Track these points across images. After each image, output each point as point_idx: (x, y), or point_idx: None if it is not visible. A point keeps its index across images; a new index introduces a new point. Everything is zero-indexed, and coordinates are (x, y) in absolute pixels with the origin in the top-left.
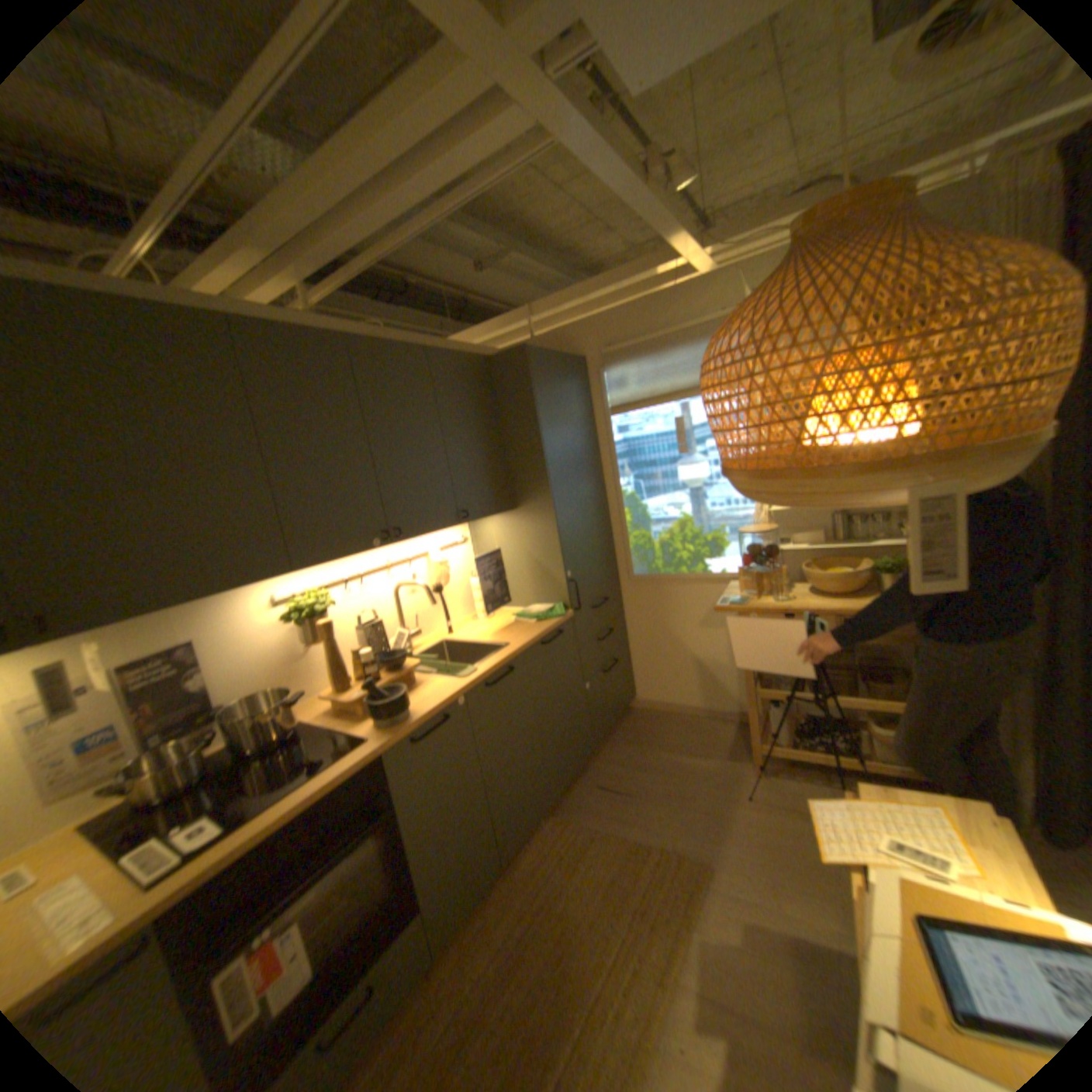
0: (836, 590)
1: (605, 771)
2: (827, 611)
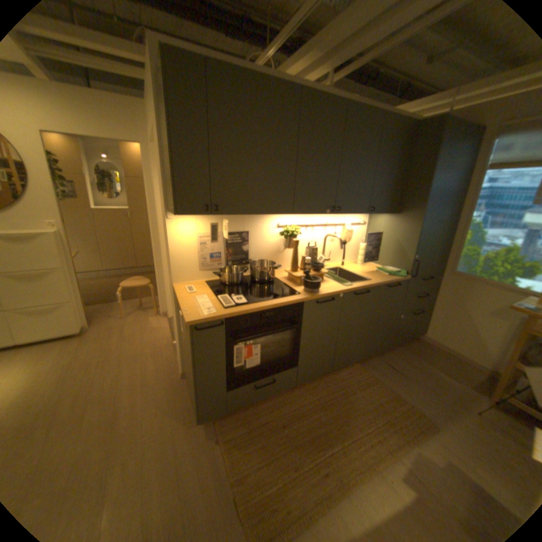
0: None
1: (394, 359)
2: None
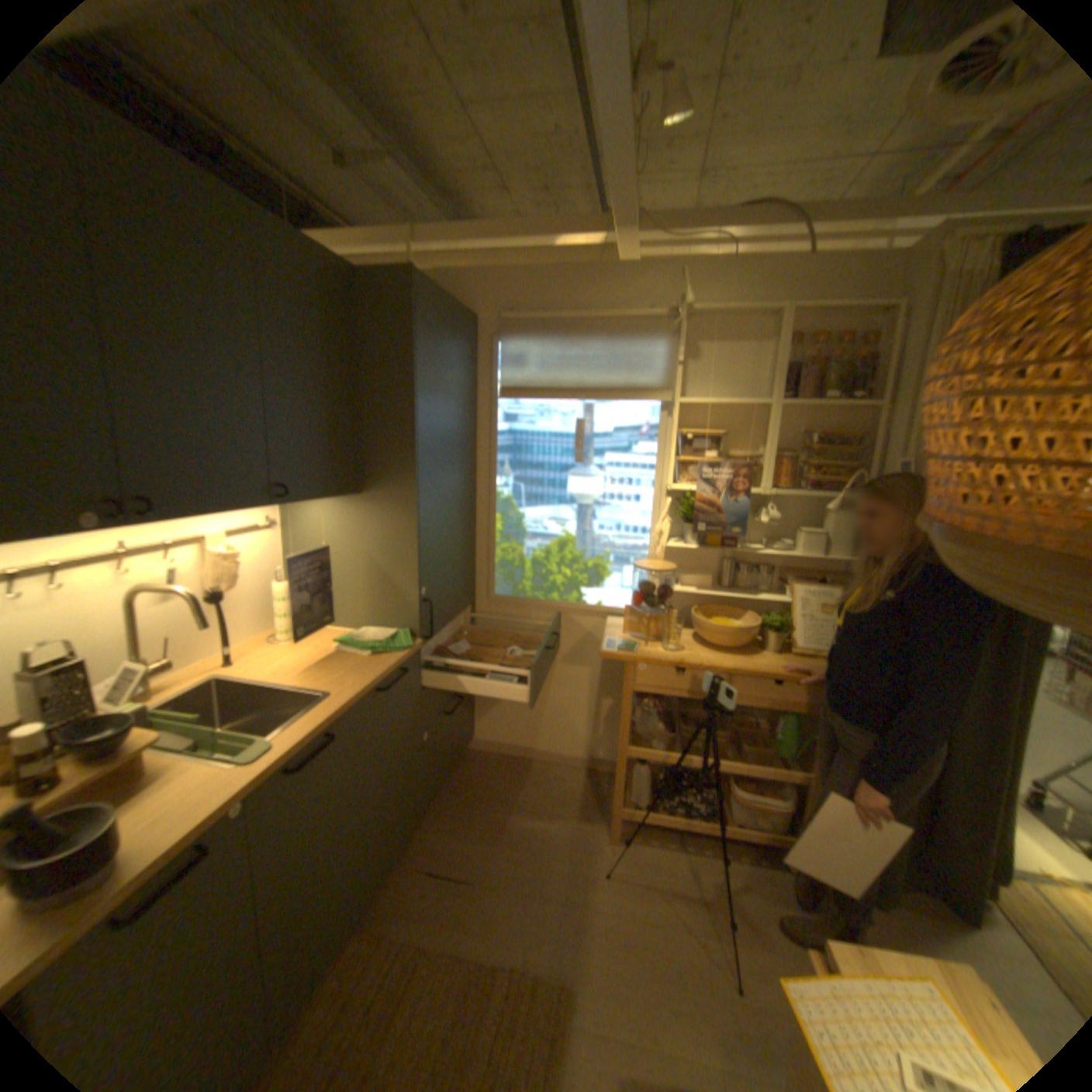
0: (726, 645)
1: (434, 846)
2: (722, 670)
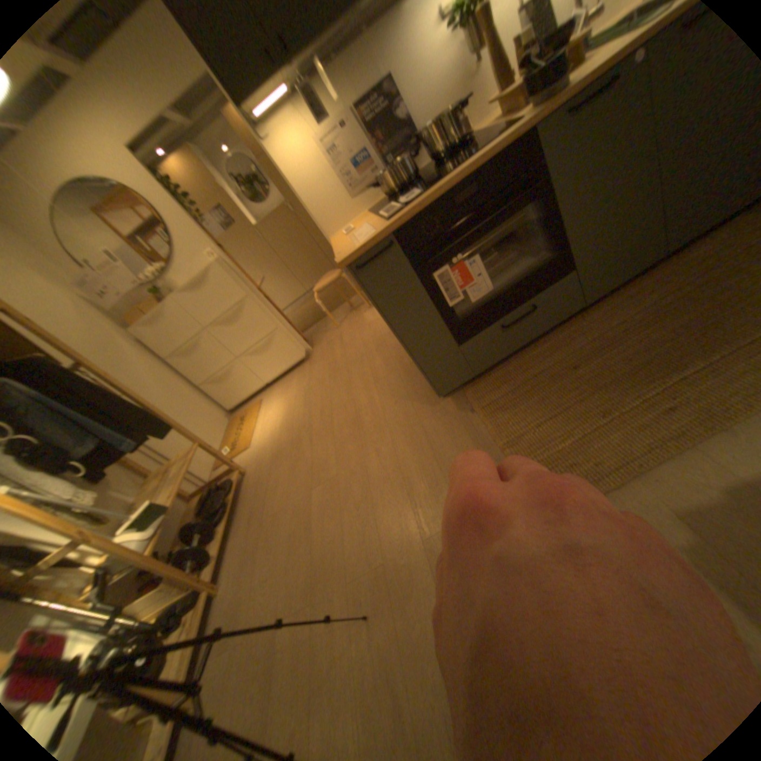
0: None
1: None
2: None
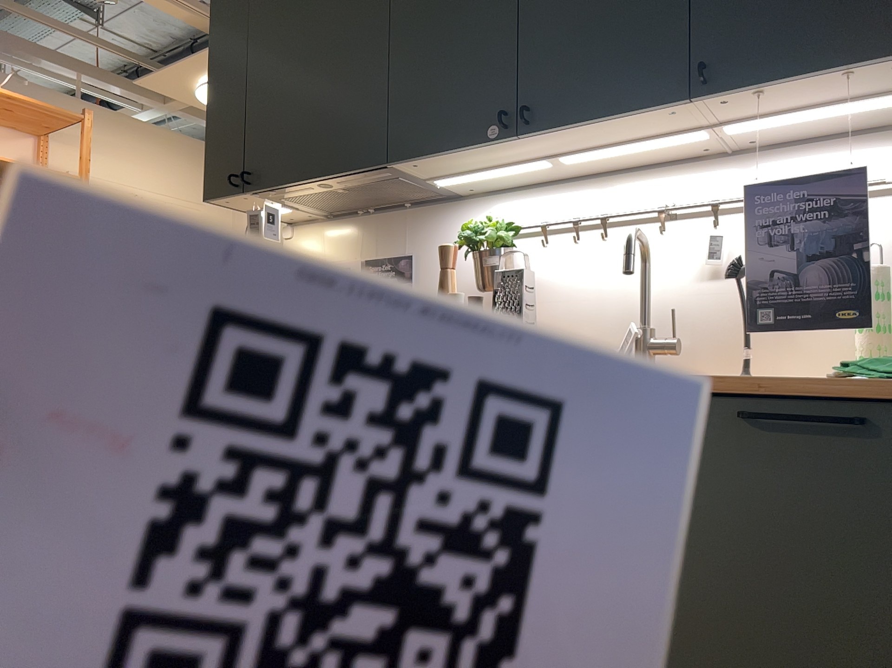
0: None
1: None
2: None
